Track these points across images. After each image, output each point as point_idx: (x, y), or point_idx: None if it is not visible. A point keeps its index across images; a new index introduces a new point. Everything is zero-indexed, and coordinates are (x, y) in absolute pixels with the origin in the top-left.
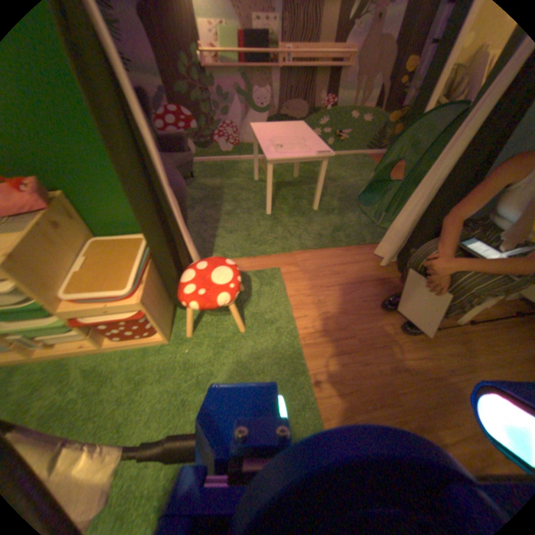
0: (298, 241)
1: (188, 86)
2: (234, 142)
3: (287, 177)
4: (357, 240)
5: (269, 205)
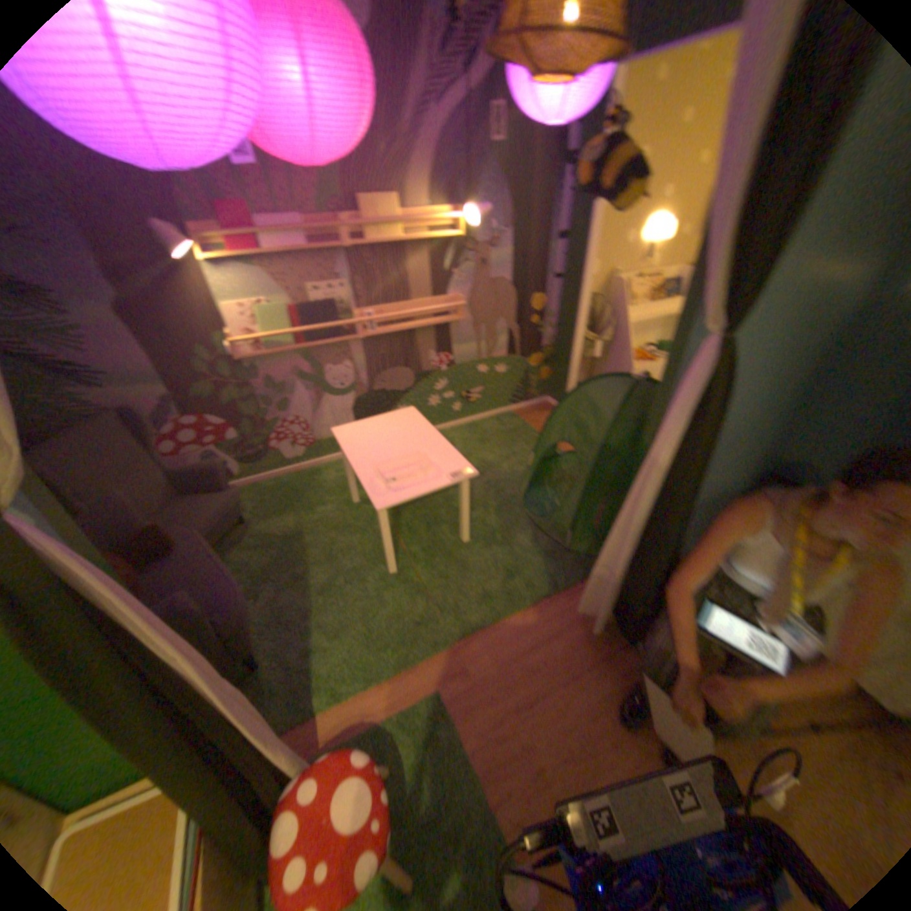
0: (459, 616)
1: (217, 385)
2: (308, 441)
3: None
4: (548, 586)
5: (394, 559)
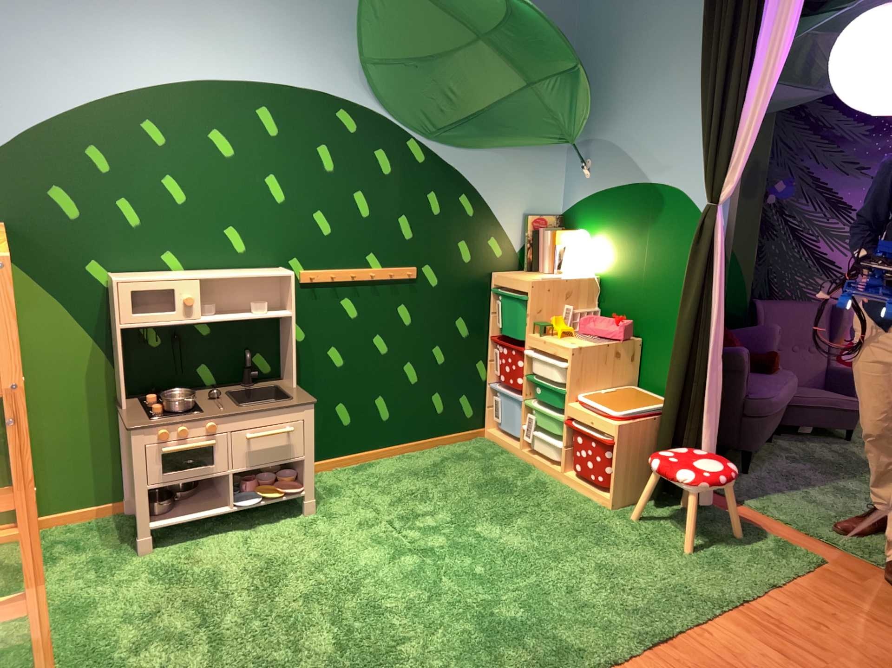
0: None
1: None
2: None
3: None
4: None
5: None
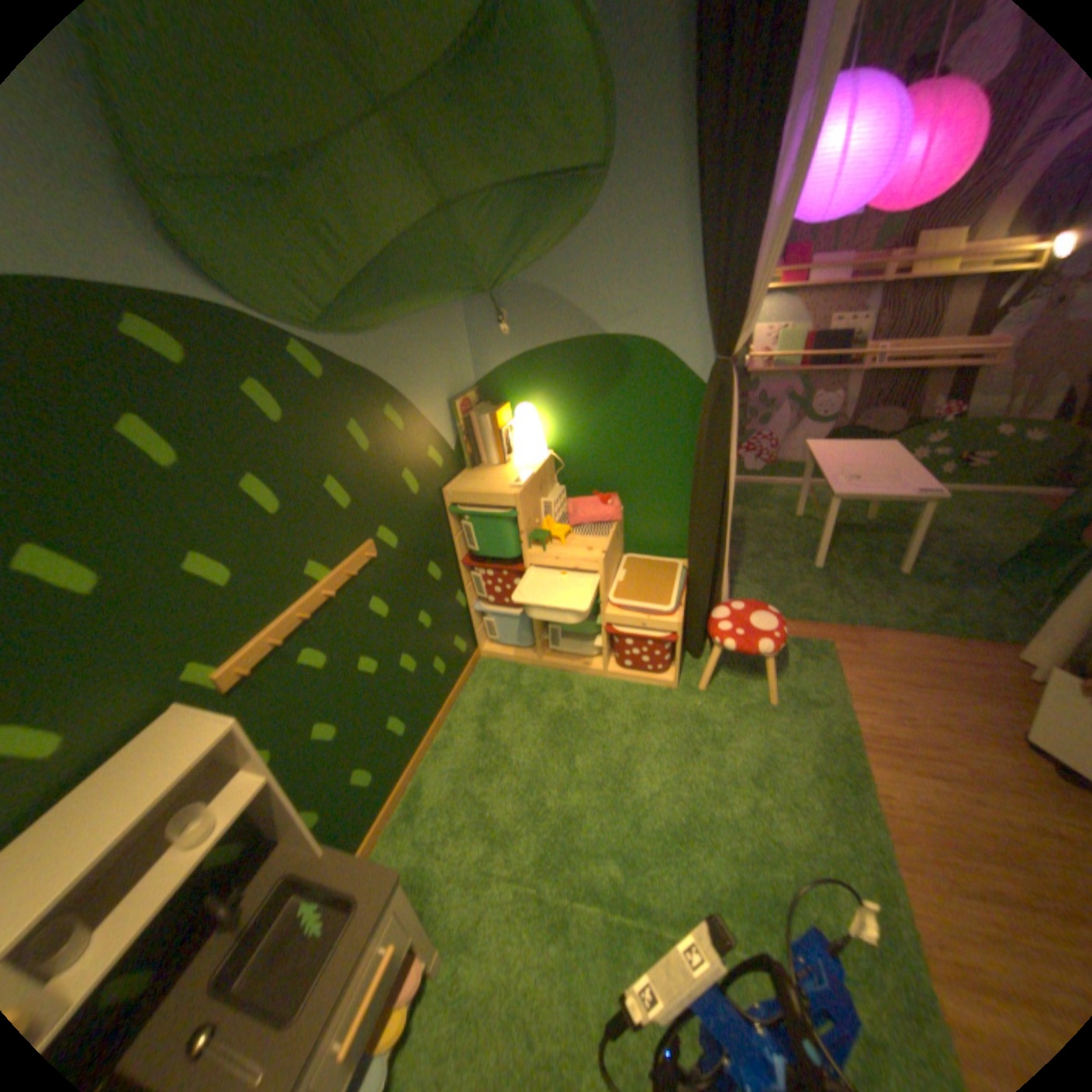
0: (872, 614)
1: None
2: (770, 459)
3: (857, 517)
4: (992, 635)
5: (825, 555)
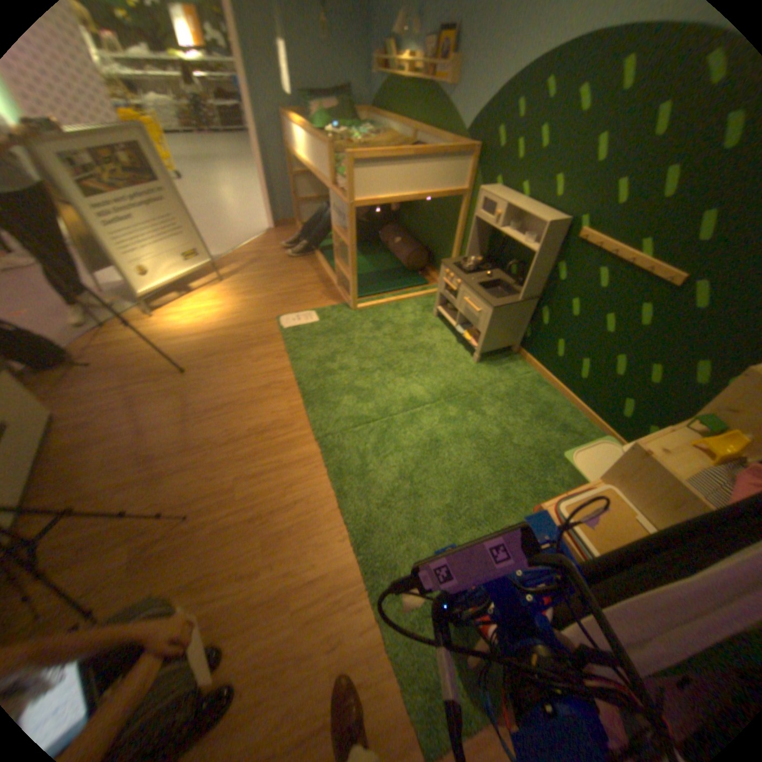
0: None
1: None
2: None
3: None
4: None
5: None
